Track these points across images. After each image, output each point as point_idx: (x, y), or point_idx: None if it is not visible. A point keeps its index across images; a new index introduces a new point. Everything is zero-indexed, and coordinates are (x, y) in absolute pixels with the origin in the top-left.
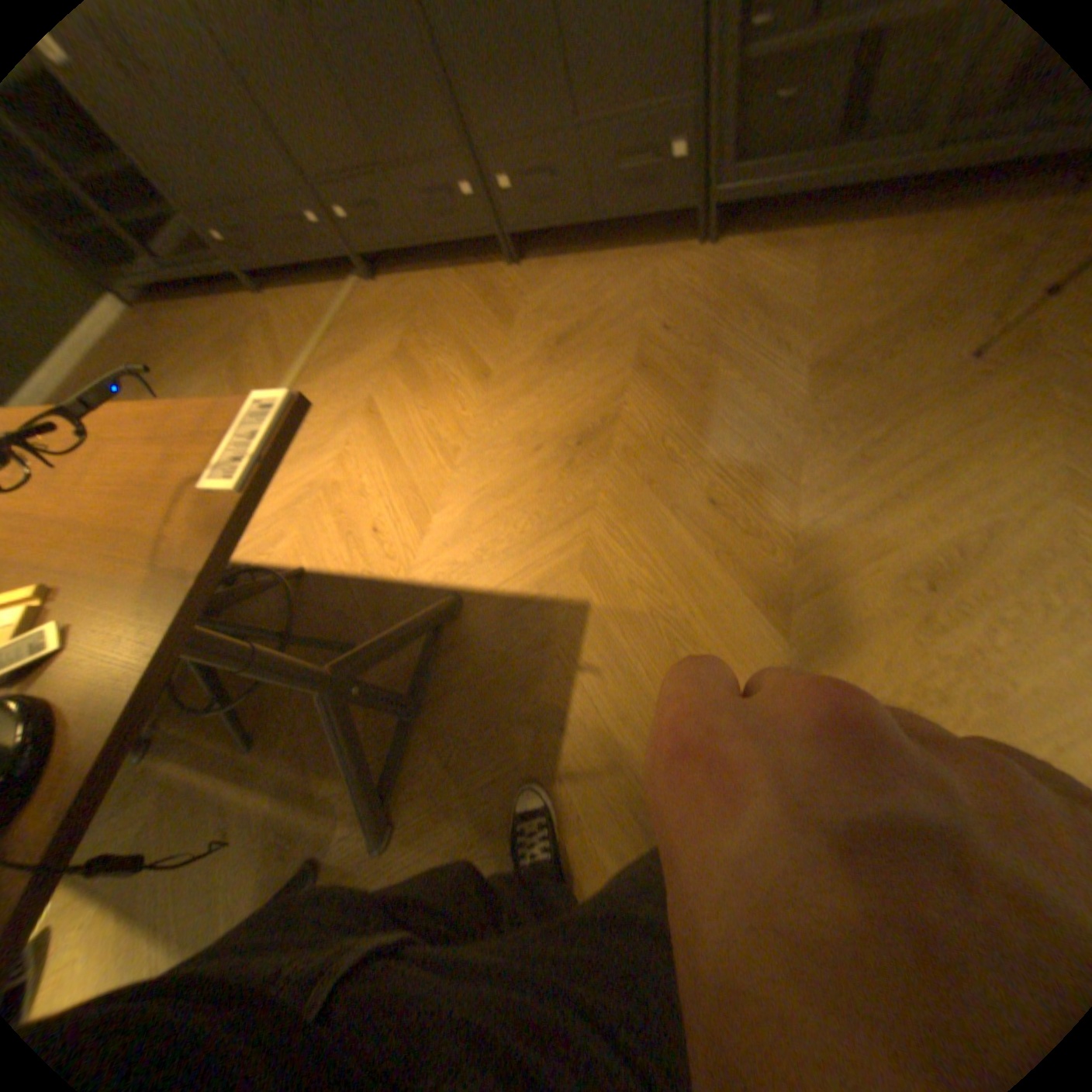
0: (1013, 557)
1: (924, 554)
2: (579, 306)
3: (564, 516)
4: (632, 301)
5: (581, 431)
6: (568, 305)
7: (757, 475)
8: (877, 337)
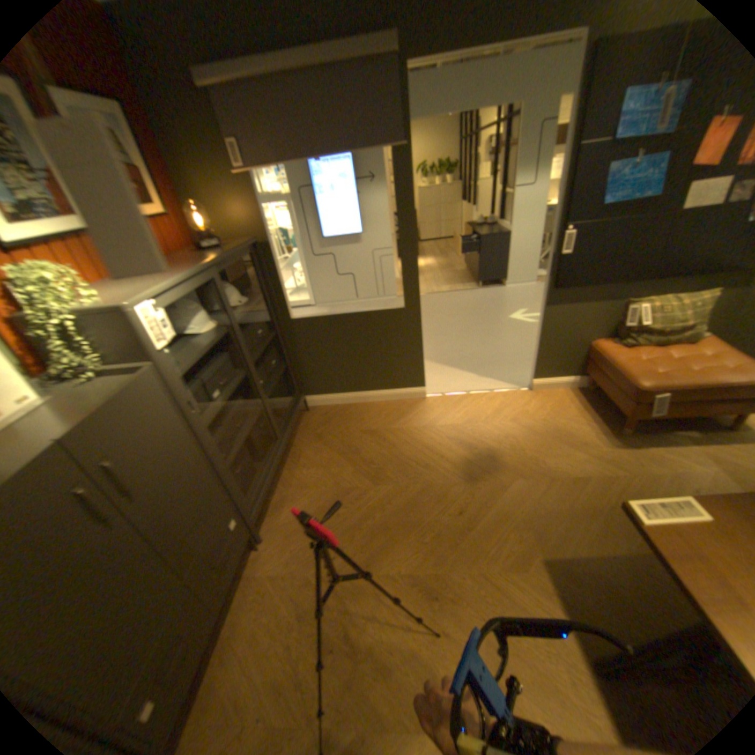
0: (457, 436)
1: (462, 452)
2: (283, 645)
3: (493, 596)
4: (296, 593)
5: (423, 603)
6: (277, 659)
7: (439, 500)
8: (359, 467)
